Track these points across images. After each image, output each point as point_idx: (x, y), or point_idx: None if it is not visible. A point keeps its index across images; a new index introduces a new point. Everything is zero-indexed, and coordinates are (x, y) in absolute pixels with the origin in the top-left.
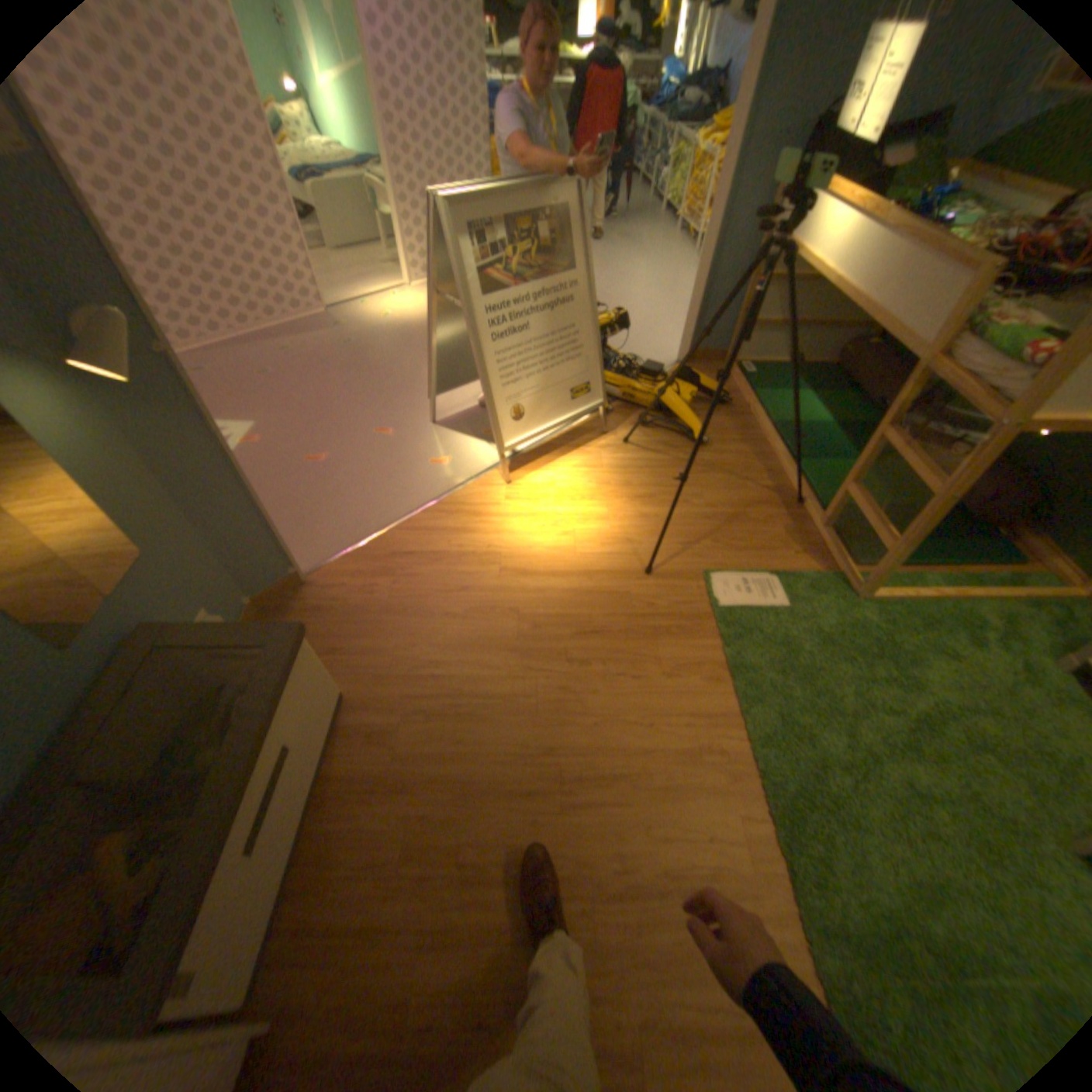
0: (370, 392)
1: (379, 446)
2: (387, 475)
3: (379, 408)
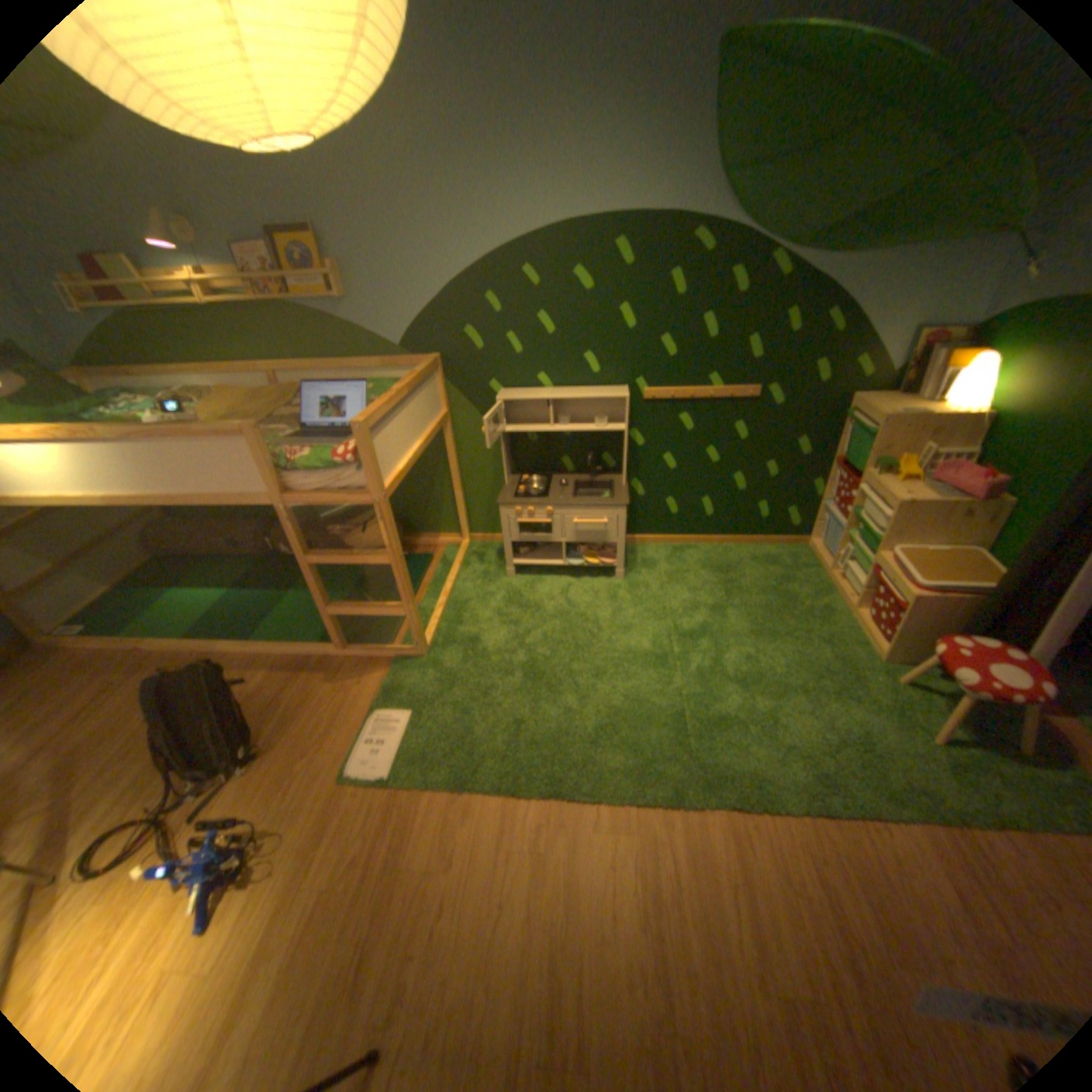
0: None
1: None
2: None
3: None
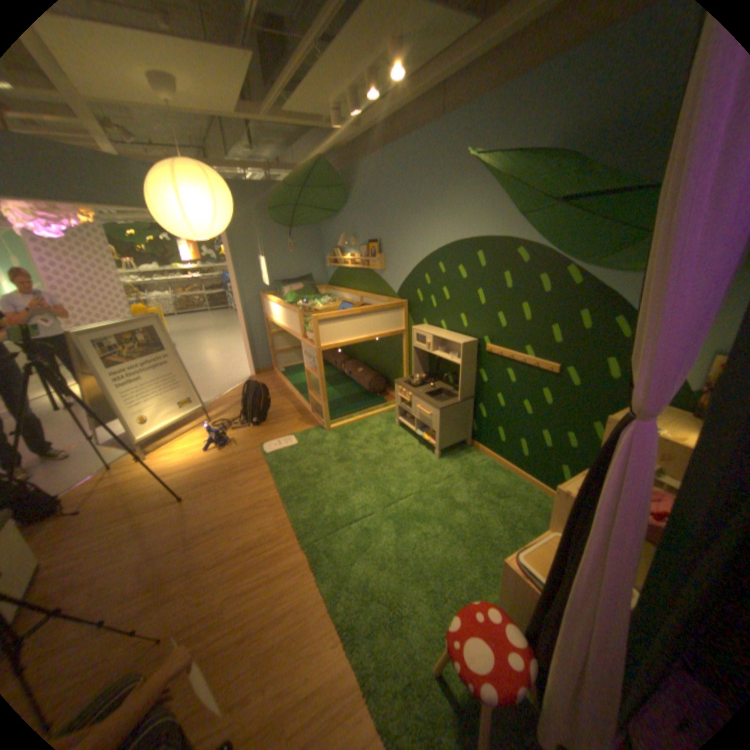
0: (59, 434)
1: (67, 455)
2: (73, 466)
3: (67, 439)
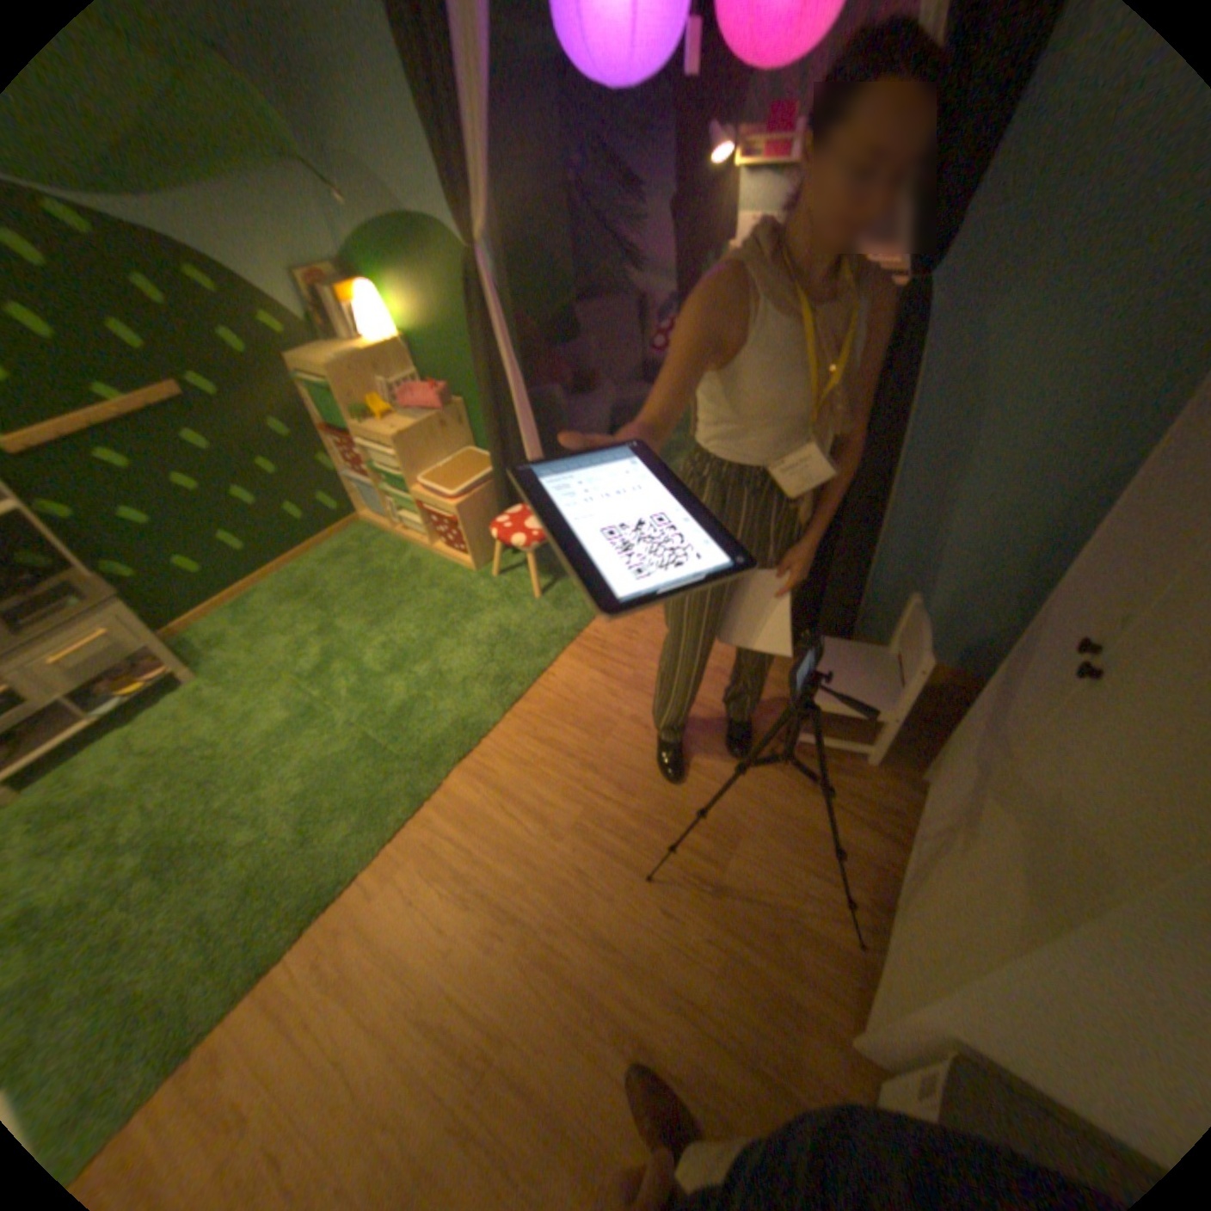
0: None
1: None
2: None
3: None
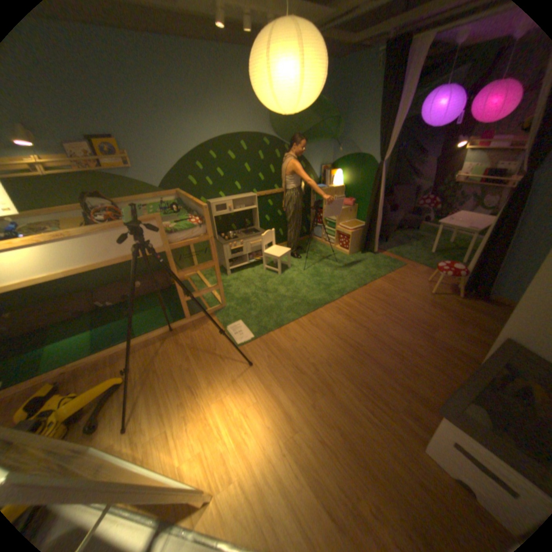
0: None
1: None
2: None
3: None
